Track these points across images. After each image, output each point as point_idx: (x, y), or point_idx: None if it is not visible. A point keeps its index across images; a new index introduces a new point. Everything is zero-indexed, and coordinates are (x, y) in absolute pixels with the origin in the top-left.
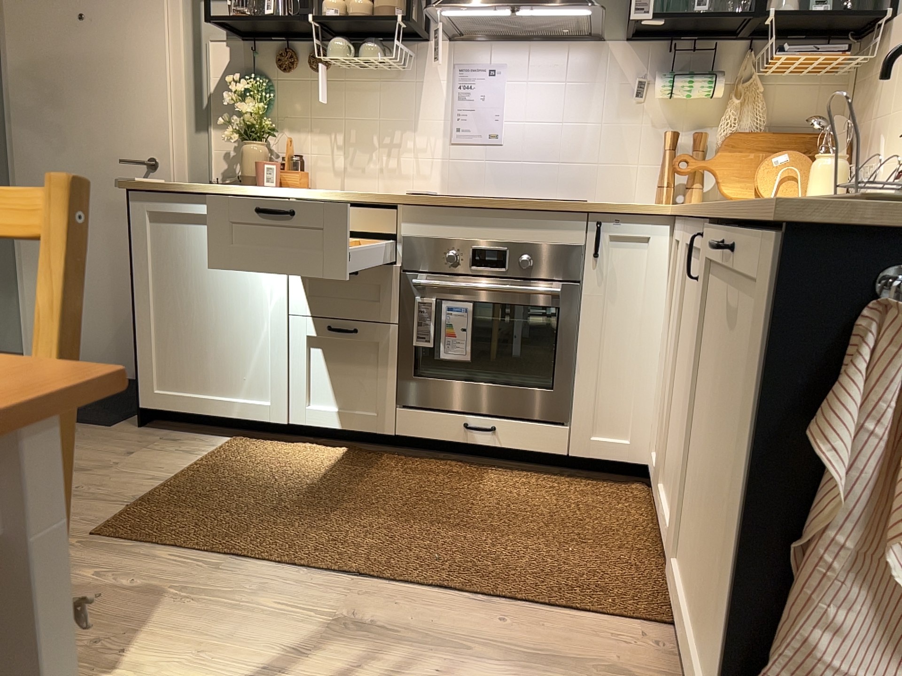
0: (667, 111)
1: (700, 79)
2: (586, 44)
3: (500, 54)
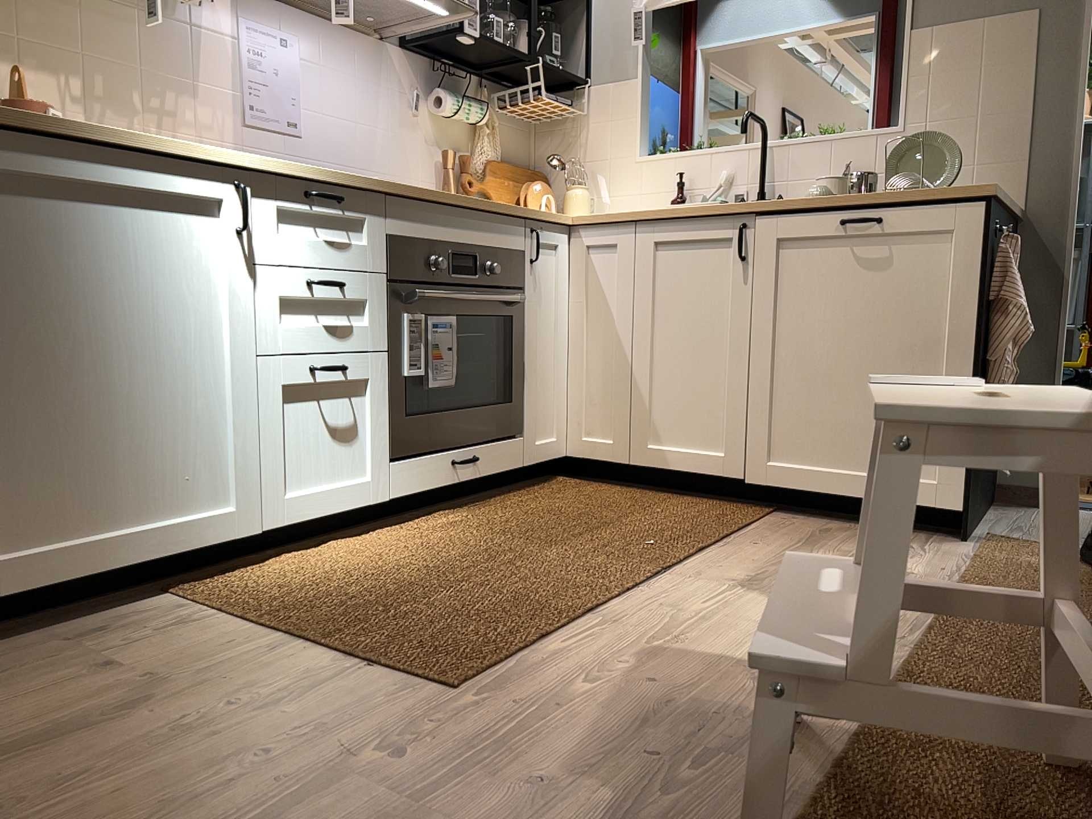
0: (437, 127)
1: (477, 102)
2: (372, 38)
3: (294, 21)
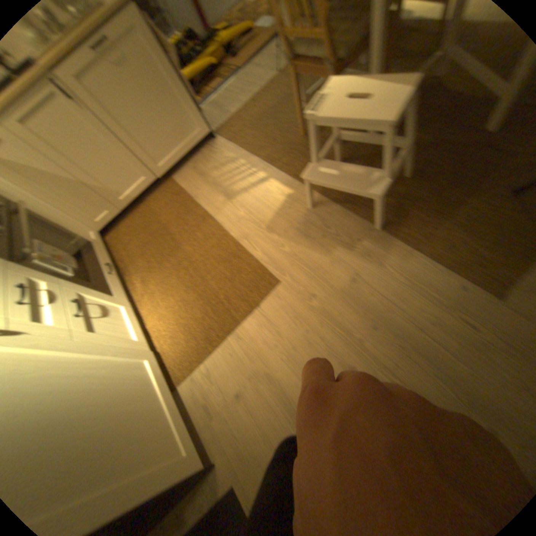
0: None
1: None
2: None
3: None
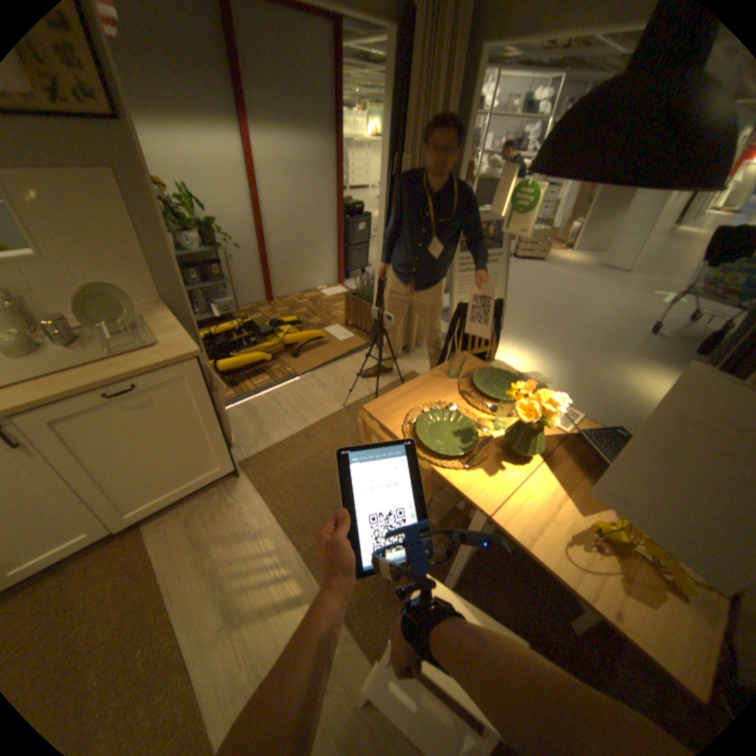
0: None
1: None
2: None
3: None
